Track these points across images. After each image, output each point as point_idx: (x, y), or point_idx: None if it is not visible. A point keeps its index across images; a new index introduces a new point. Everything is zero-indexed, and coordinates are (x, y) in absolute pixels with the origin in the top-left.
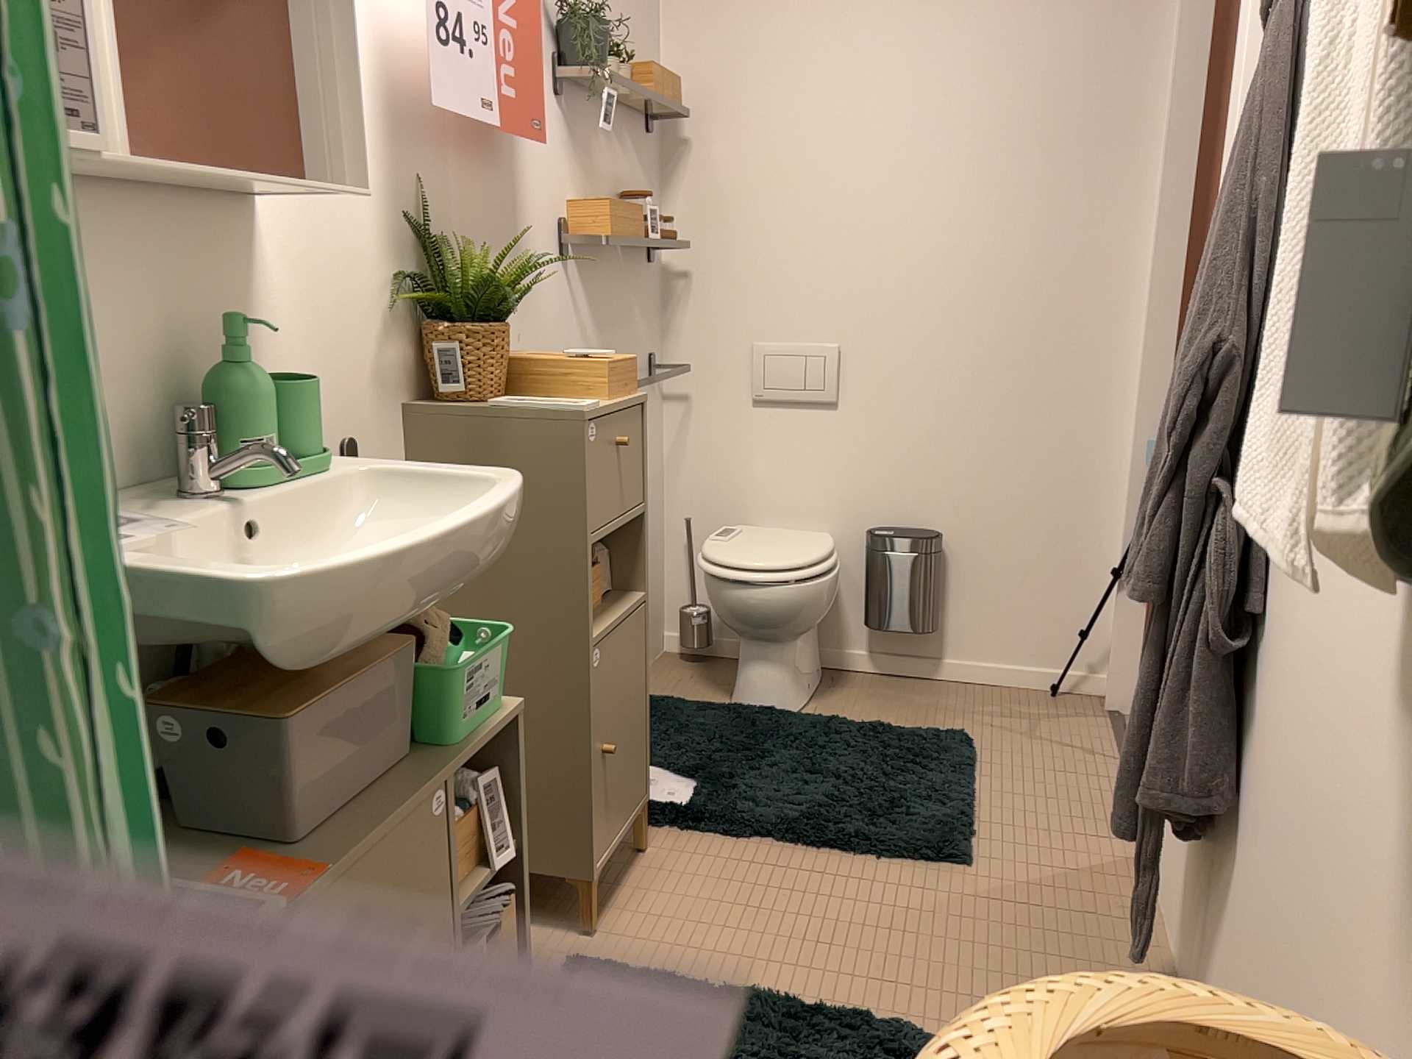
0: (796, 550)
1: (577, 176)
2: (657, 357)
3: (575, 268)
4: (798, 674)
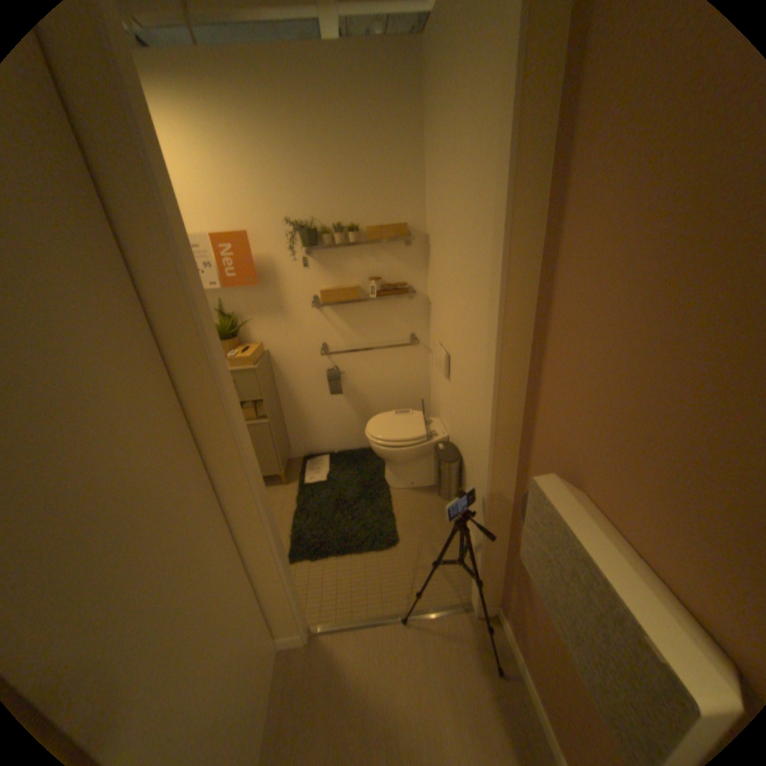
0: (397, 431)
1: (324, 275)
2: (417, 332)
3: (324, 307)
4: (401, 476)
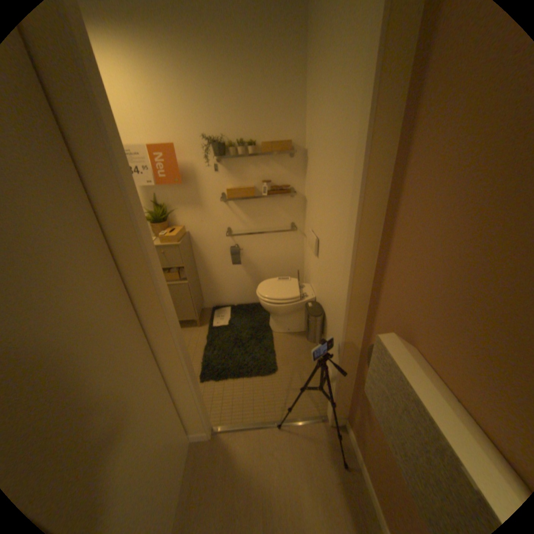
0: (279, 292)
1: (229, 177)
2: (296, 222)
3: (229, 202)
4: (280, 324)
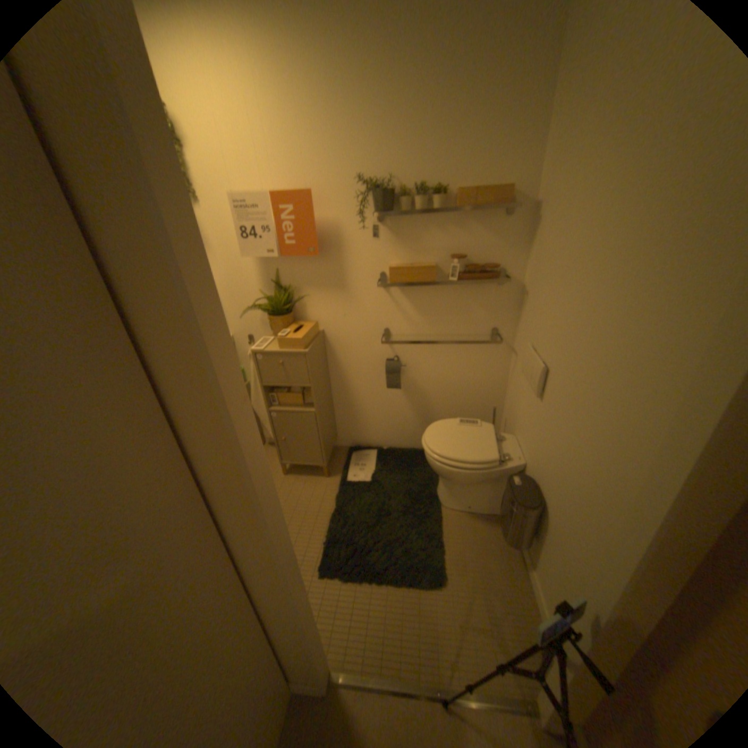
0: (461, 447)
1: (396, 247)
2: (501, 326)
3: (392, 287)
4: (457, 496)
